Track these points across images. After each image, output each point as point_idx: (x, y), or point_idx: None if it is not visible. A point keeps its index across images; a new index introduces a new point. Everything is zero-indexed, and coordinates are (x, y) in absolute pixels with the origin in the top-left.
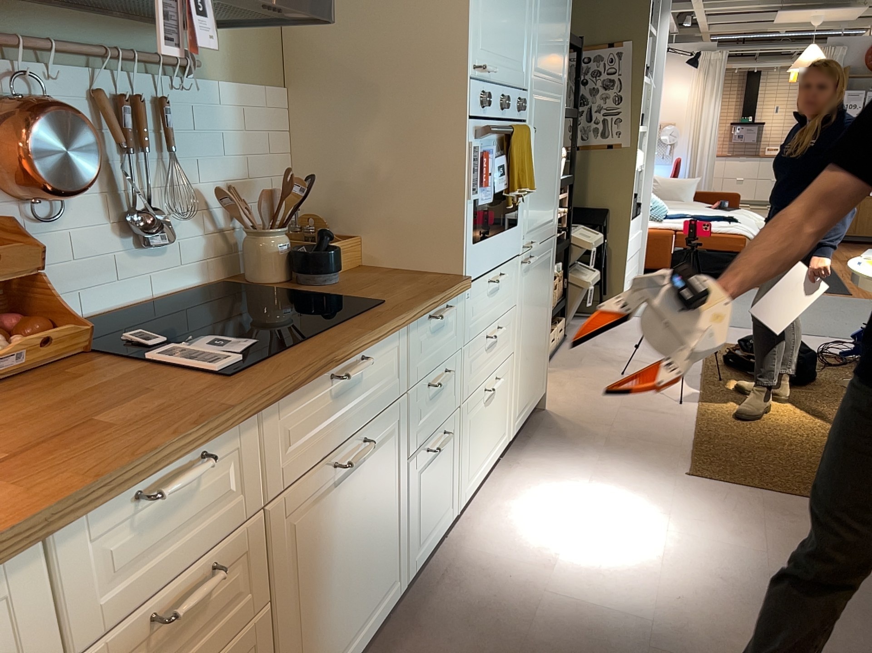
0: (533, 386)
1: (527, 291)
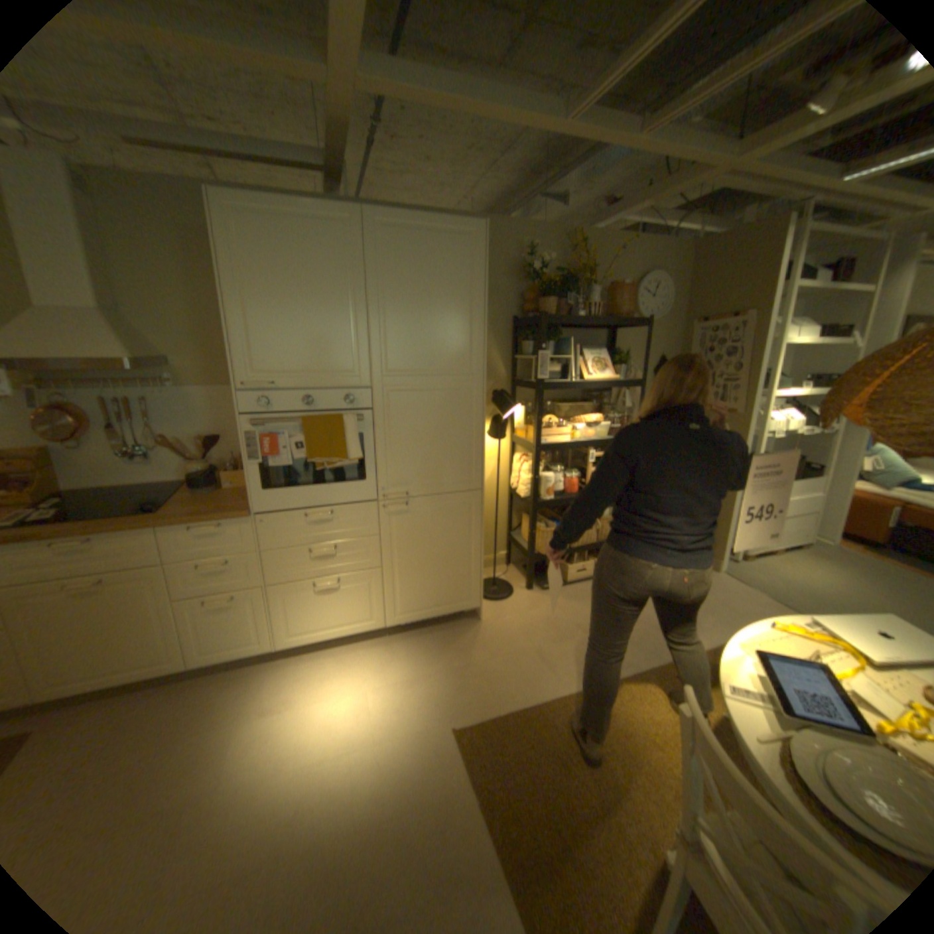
0: (438, 599)
1: (401, 527)
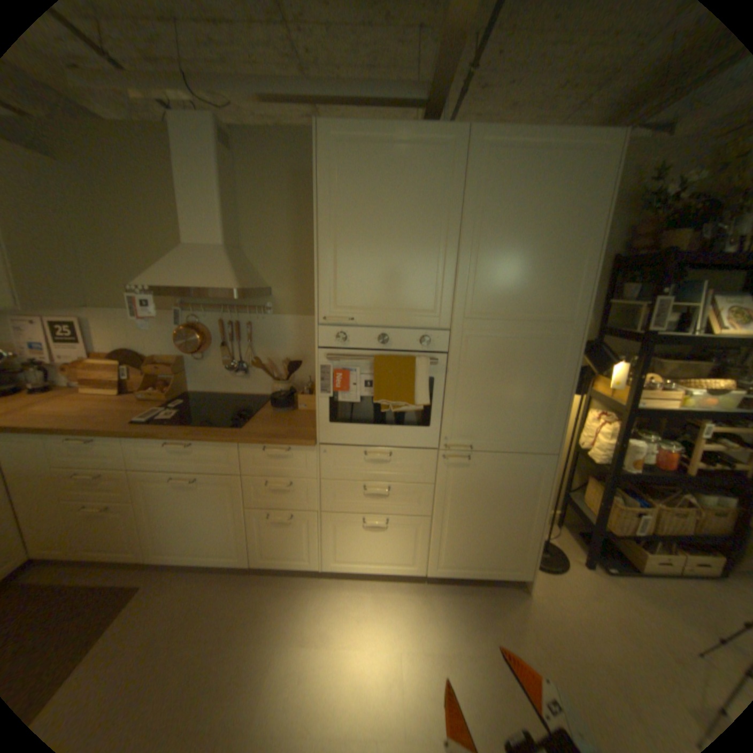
0: (487, 562)
1: (459, 481)
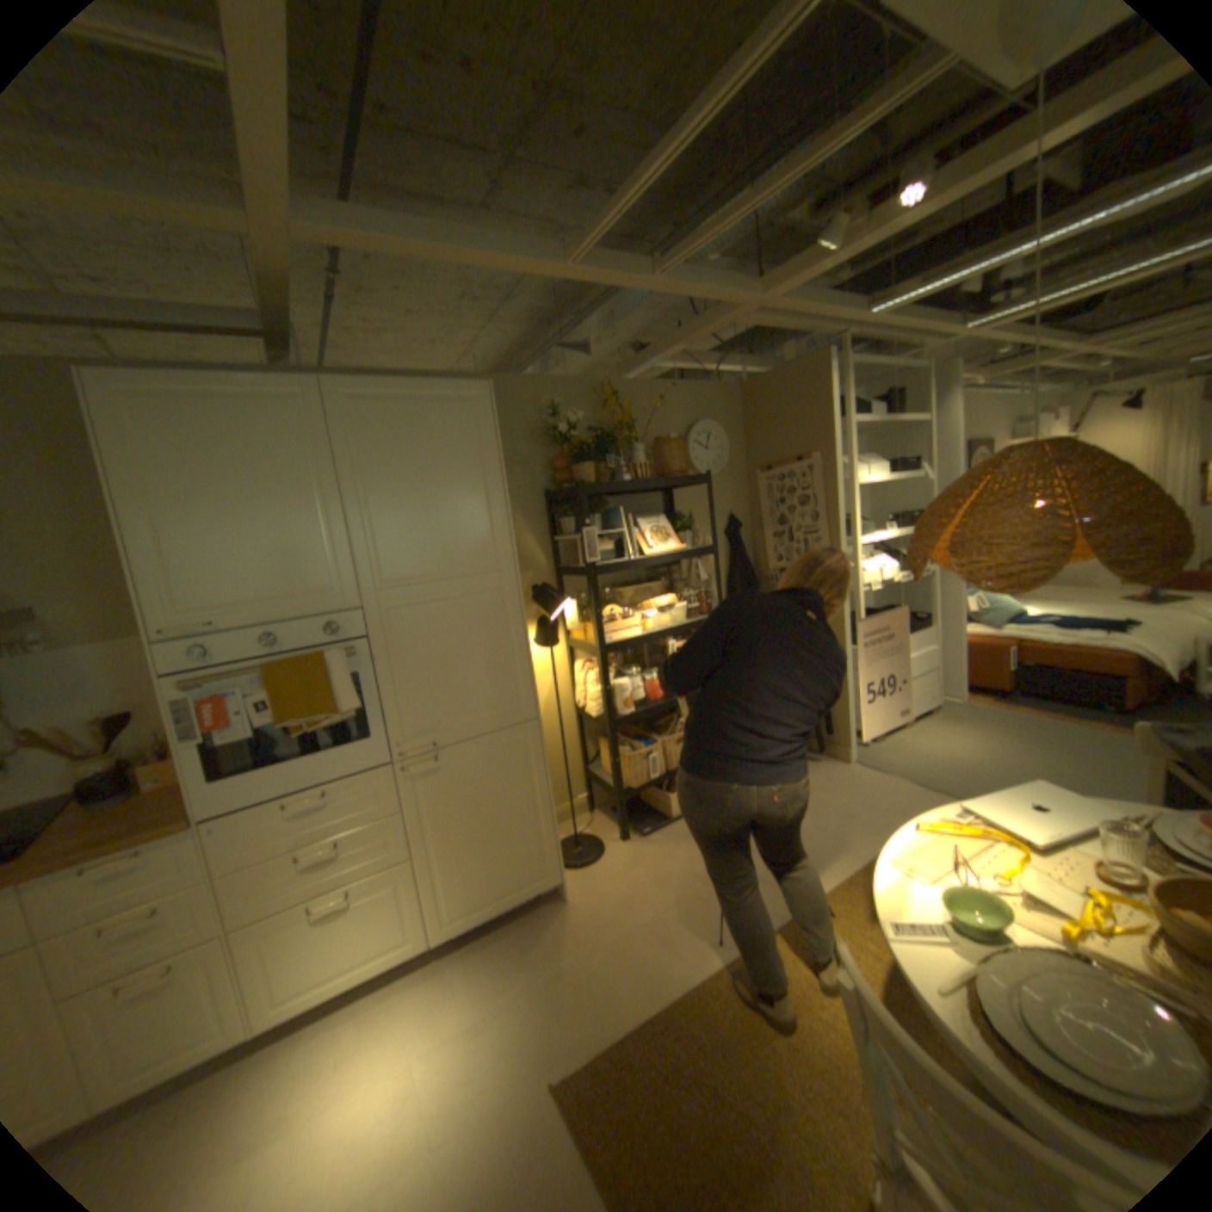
0: (500, 885)
1: (432, 794)
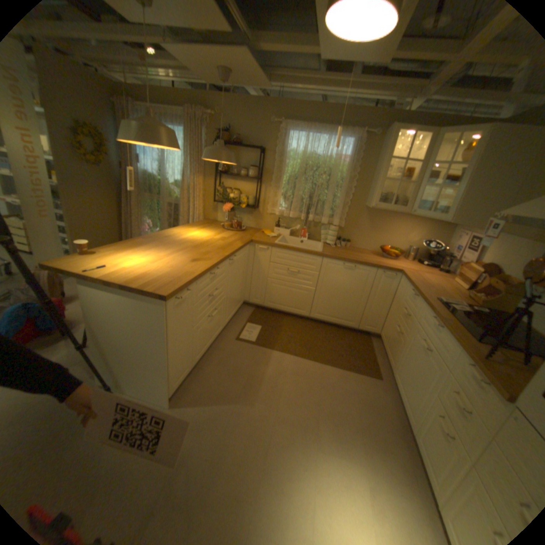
0: None
1: None
